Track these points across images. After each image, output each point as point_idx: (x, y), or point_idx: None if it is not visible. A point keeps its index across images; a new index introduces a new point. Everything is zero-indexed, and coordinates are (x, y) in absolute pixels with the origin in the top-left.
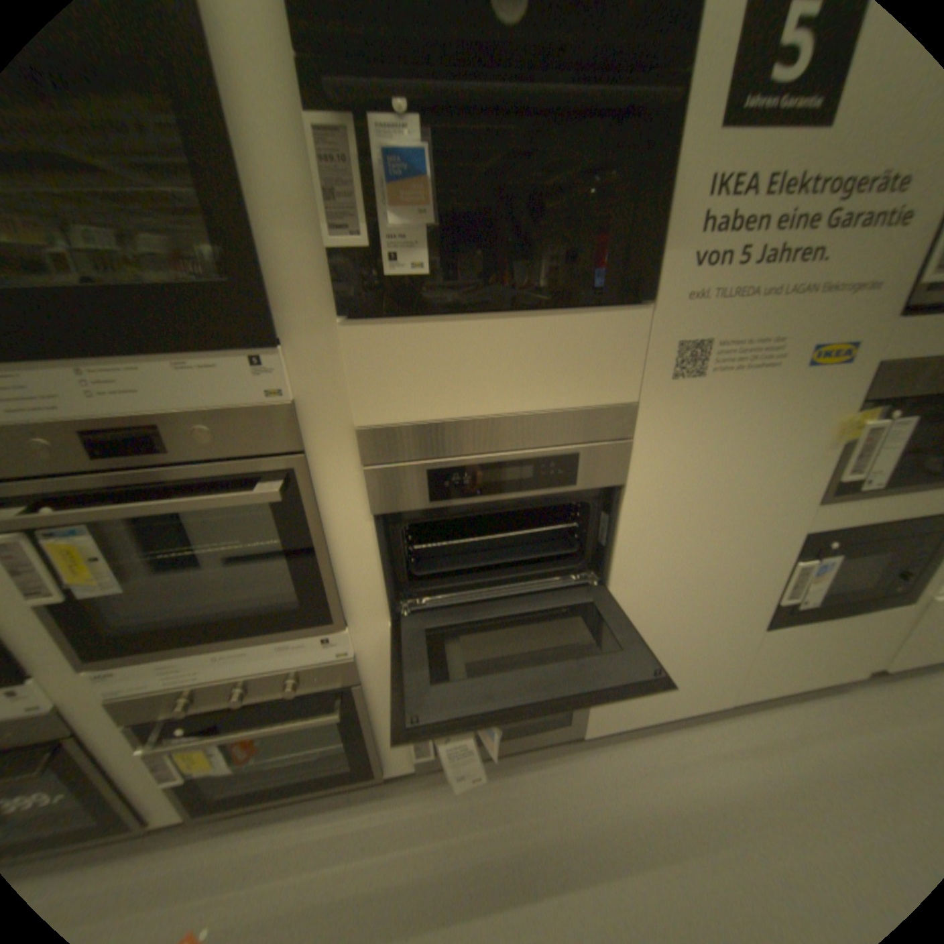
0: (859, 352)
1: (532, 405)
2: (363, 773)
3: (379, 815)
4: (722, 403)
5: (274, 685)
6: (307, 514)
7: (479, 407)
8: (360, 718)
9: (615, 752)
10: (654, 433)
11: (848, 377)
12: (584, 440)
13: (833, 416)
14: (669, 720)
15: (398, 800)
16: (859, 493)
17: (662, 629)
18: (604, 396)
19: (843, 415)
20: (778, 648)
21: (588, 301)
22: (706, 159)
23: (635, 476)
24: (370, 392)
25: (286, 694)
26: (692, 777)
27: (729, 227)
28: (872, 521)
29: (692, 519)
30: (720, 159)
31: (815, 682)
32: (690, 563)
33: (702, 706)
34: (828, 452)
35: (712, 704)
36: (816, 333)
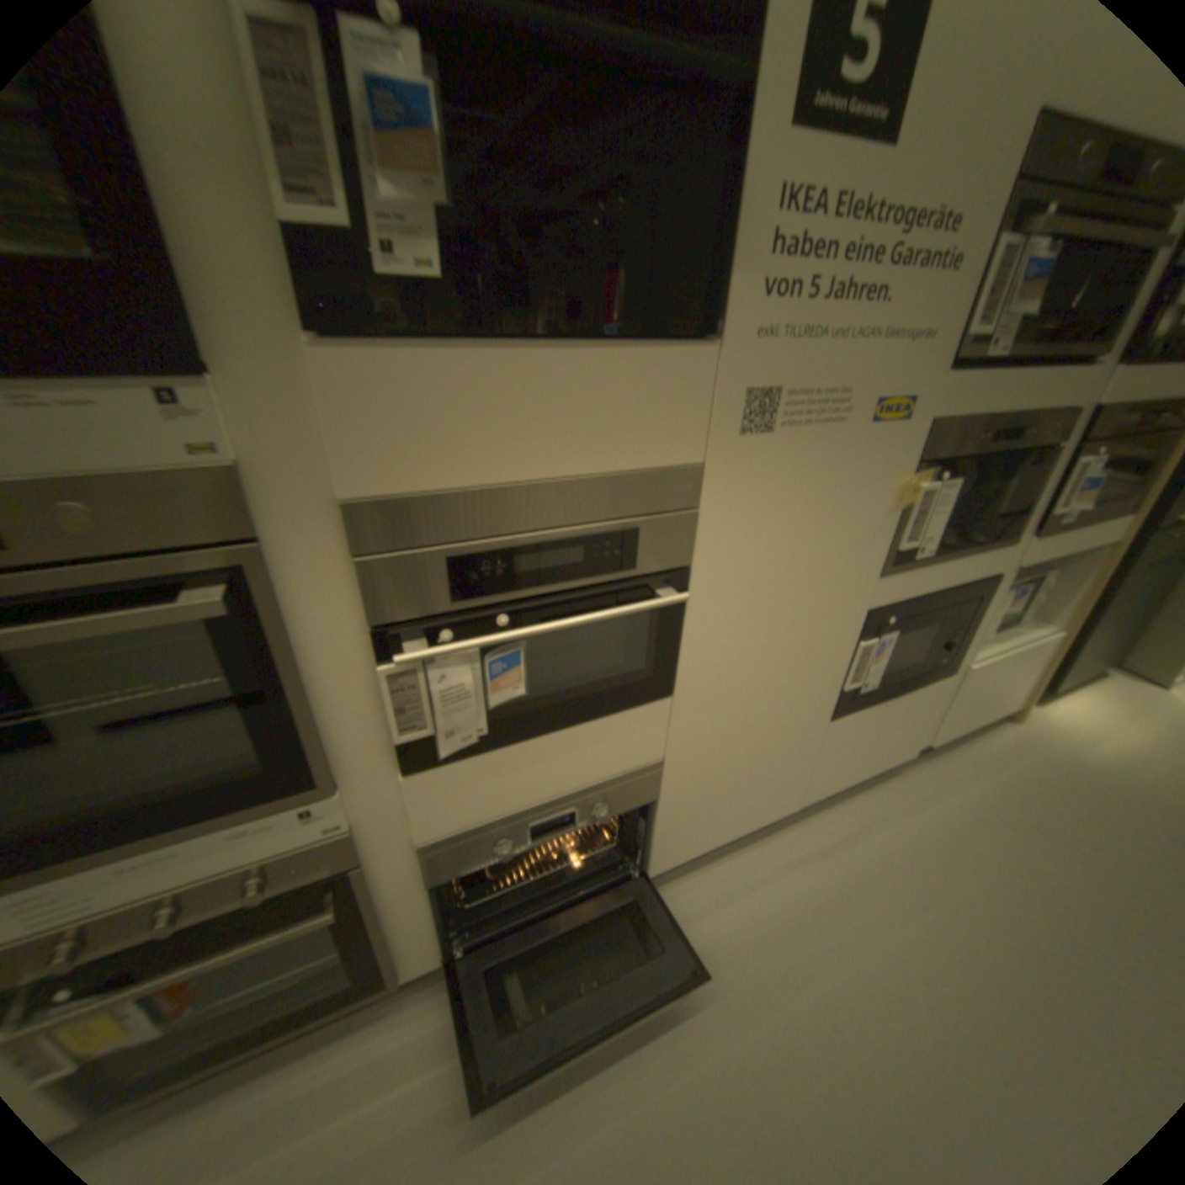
0: (914, 408)
1: (578, 468)
2: (367, 985)
3: (394, 1035)
4: (790, 464)
5: (225, 892)
6: (266, 632)
7: (513, 468)
8: (361, 912)
9: (680, 885)
10: (720, 500)
11: (905, 435)
12: (643, 511)
13: (891, 479)
14: (736, 837)
15: (419, 1008)
16: (911, 563)
17: (729, 734)
18: (665, 454)
19: (900, 477)
20: (840, 738)
21: (644, 332)
22: (774, 163)
23: (700, 553)
24: (359, 446)
25: (245, 900)
26: (763, 894)
27: (797, 252)
28: (922, 592)
29: (759, 602)
30: (788, 166)
31: (871, 769)
32: (757, 653)
33: (768, 815)
34: (886, 519)
35: (777, 810)
36: (877, 384)
